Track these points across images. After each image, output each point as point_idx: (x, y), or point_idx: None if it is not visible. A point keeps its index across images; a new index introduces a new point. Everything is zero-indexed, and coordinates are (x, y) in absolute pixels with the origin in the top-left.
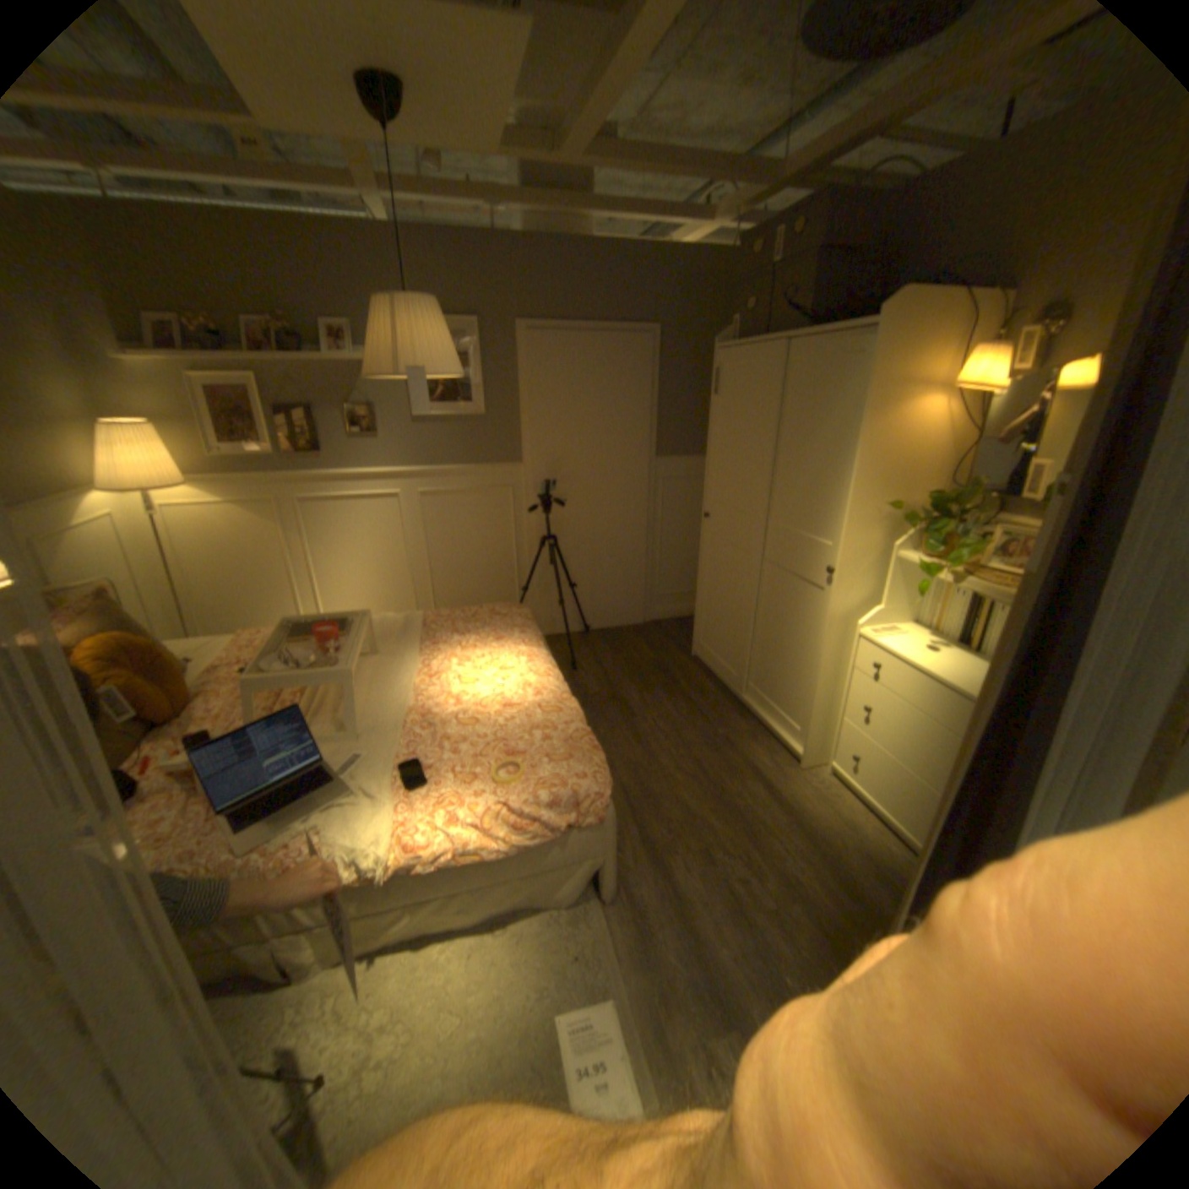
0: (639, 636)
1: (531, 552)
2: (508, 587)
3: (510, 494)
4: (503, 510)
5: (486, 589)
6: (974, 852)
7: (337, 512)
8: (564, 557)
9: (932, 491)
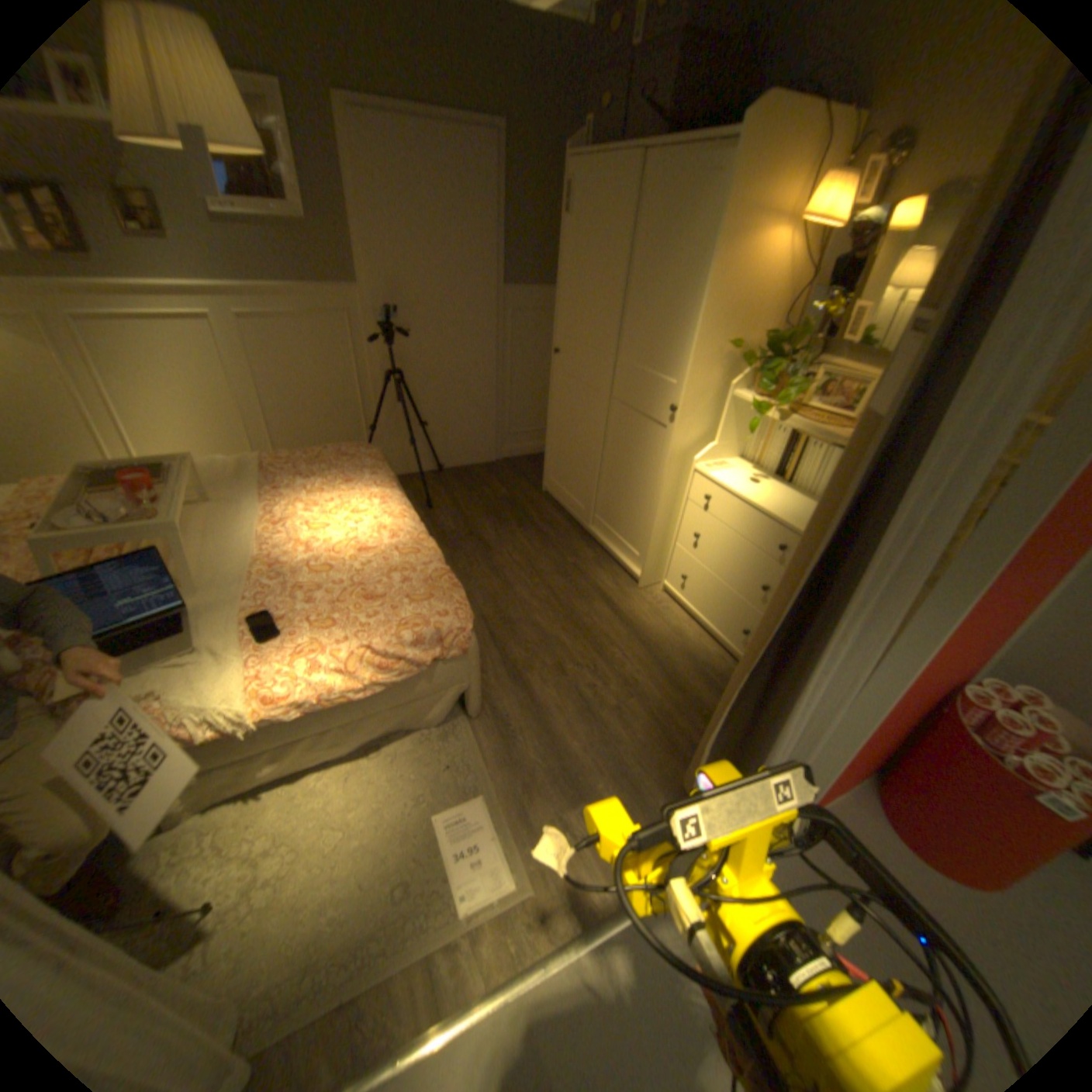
0: (490, 473)
1: (374, 387)
2: (352, 425)
3: (343, 320)
4: (337, 338)
5: (327, 428)
6: (780, 652)
7: (127, 334)
8: (410, 393)
9: (766, 330)
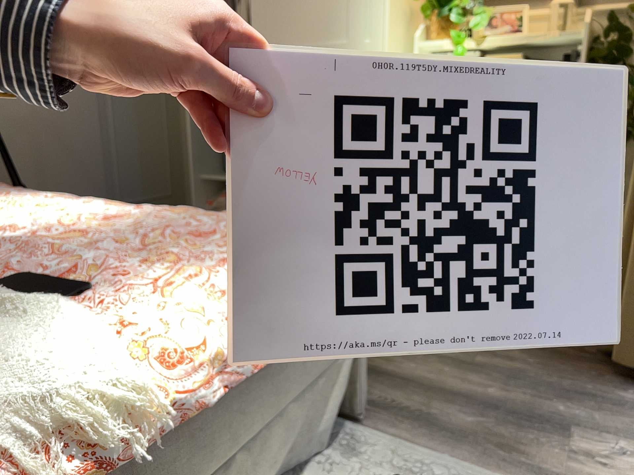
0: None
1: None
2: None
3: None
4: None
5: None
6: None
7: None
8: None
9: None
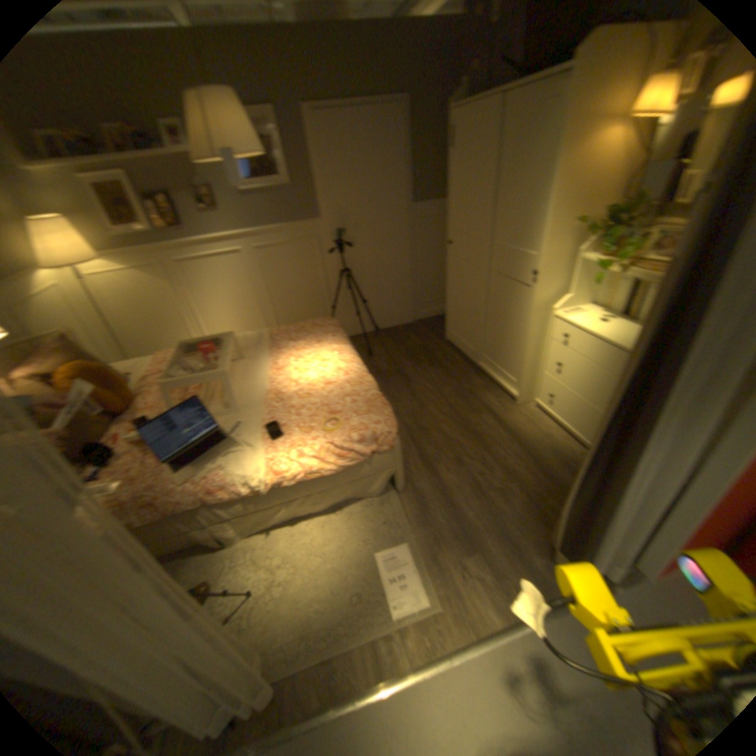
0: (408, 330)
1: (331, 281)
2: (319, 307)
3: (311, 241)
4: (308, 253)
5: (304, 310)
6: (619, 446)
7: (196, 267)
8: (353, 282)
9: (605, 205)
